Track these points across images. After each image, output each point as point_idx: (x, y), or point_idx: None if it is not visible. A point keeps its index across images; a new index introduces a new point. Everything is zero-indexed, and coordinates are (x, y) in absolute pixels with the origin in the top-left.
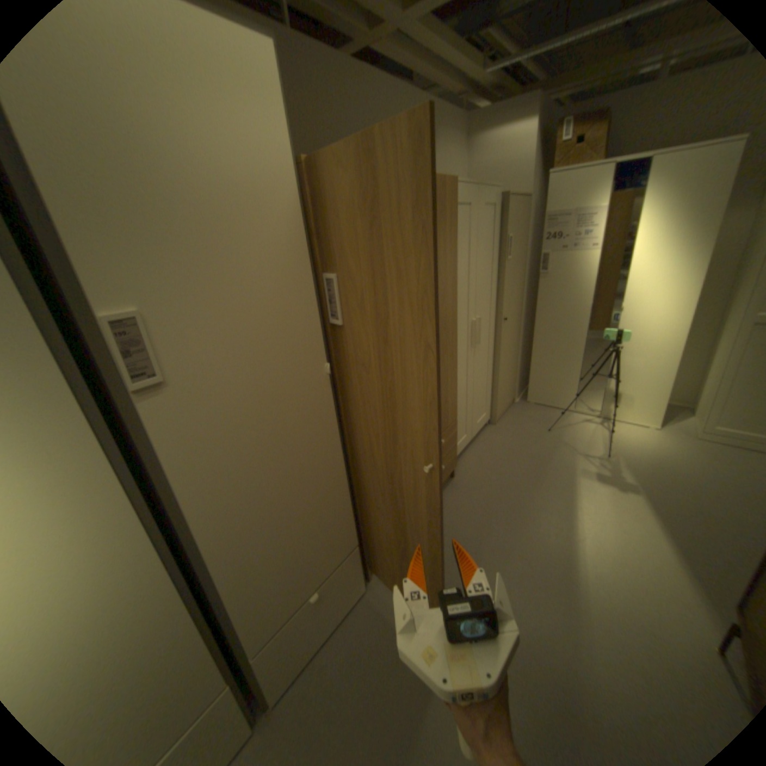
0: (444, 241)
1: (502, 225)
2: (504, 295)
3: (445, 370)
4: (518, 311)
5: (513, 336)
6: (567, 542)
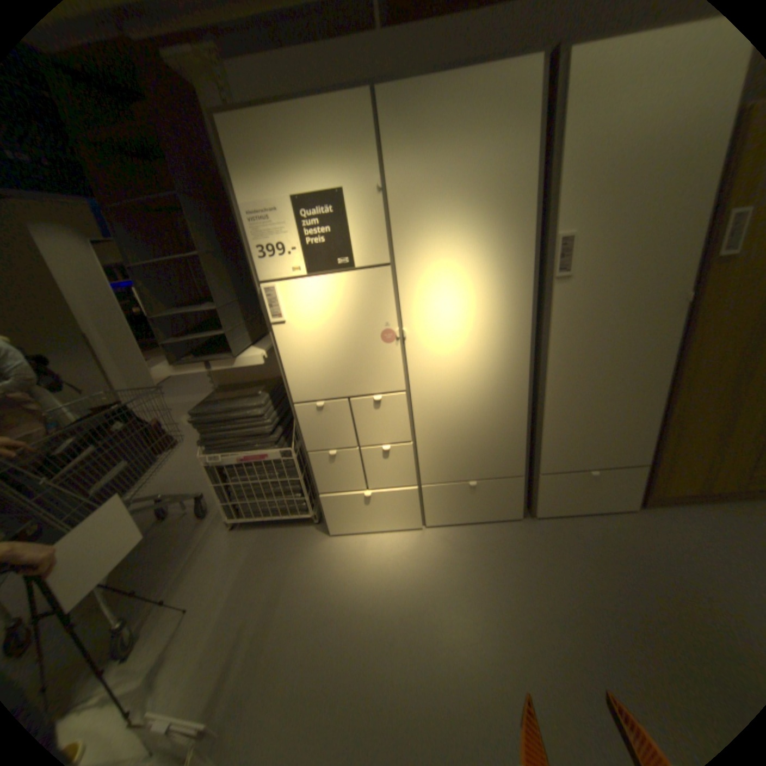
0: None
1: None
2: None
3: None
4: None
5: None
6: None
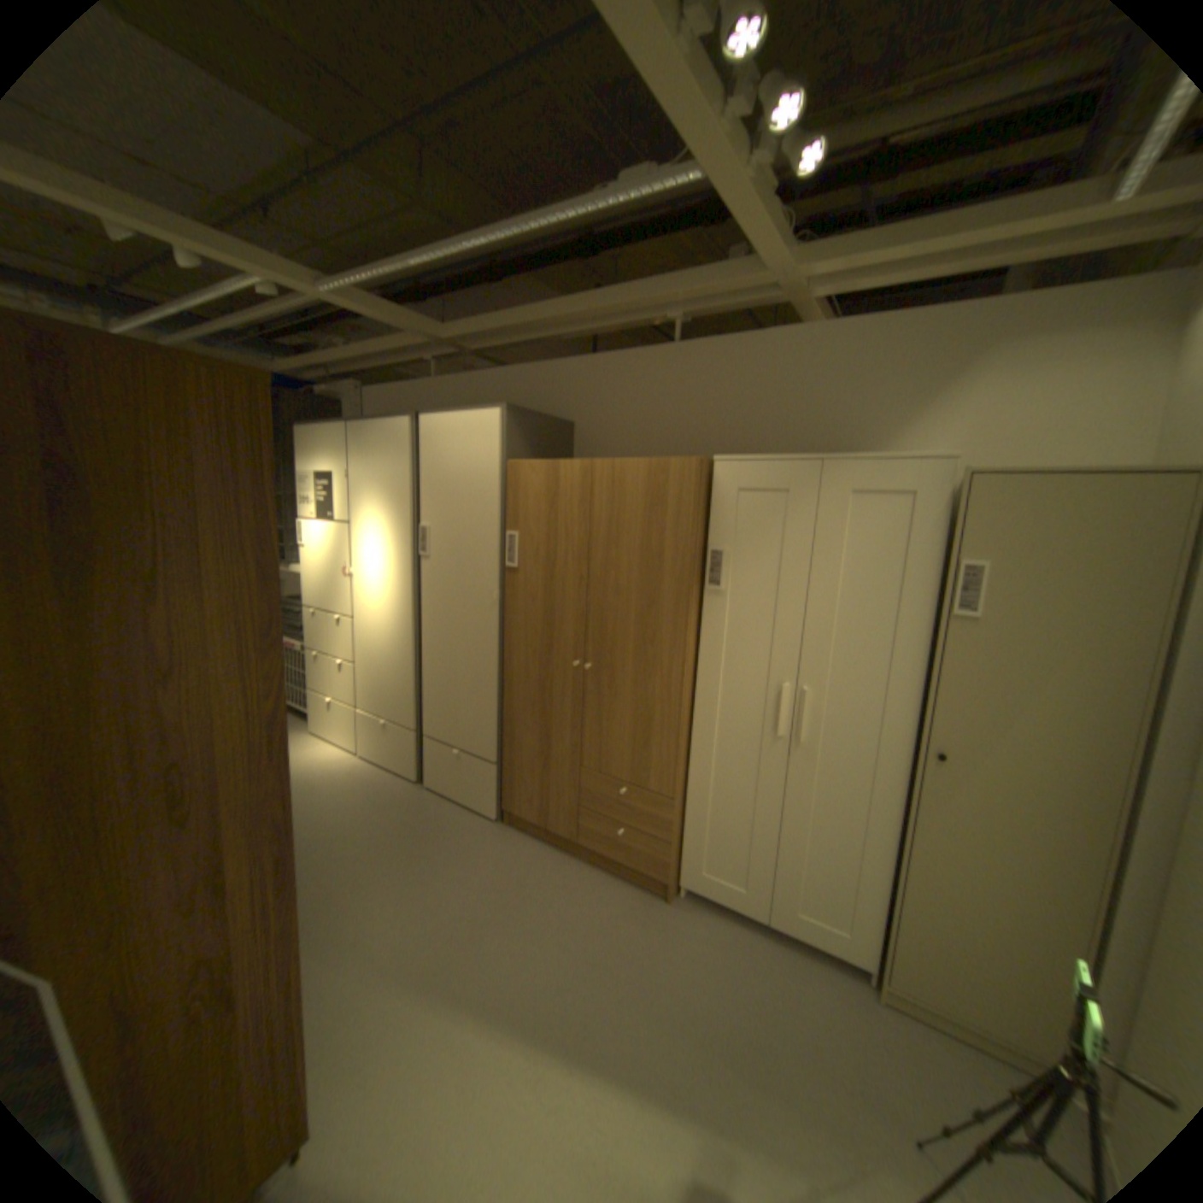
0: (660, 533)
1: (953, 535)
2: (945, 696)
3: (650, 701)
4: (1083, 792)
5: (1029, 844)
6: (524, 1027)
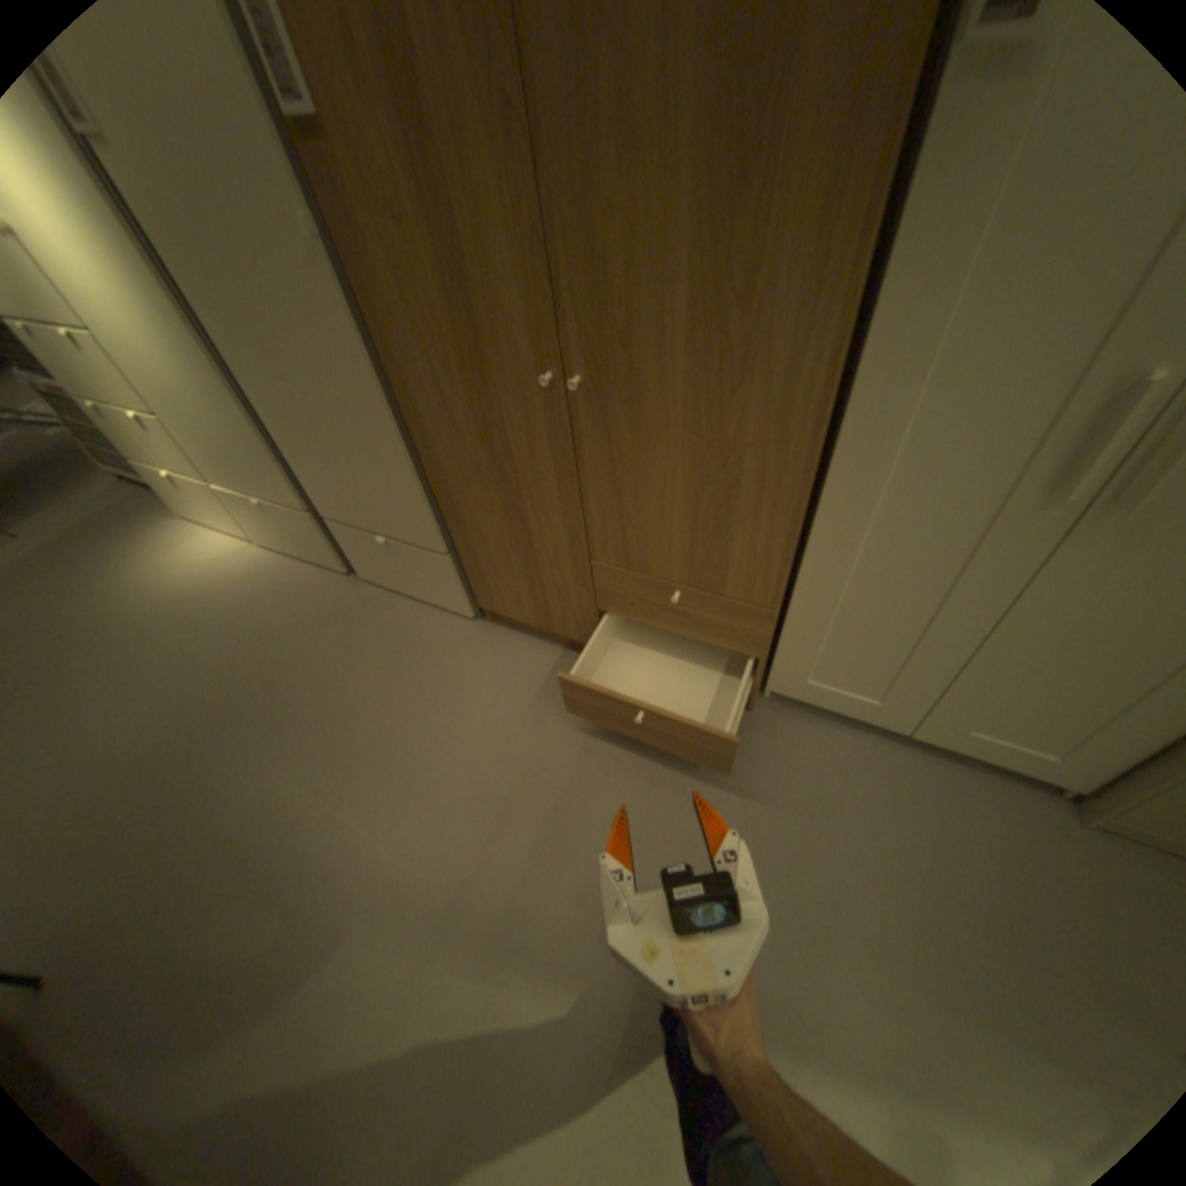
0: None
1: None
2: None
3: (731, 446)
4: None
5: None
6: (595, 971)
